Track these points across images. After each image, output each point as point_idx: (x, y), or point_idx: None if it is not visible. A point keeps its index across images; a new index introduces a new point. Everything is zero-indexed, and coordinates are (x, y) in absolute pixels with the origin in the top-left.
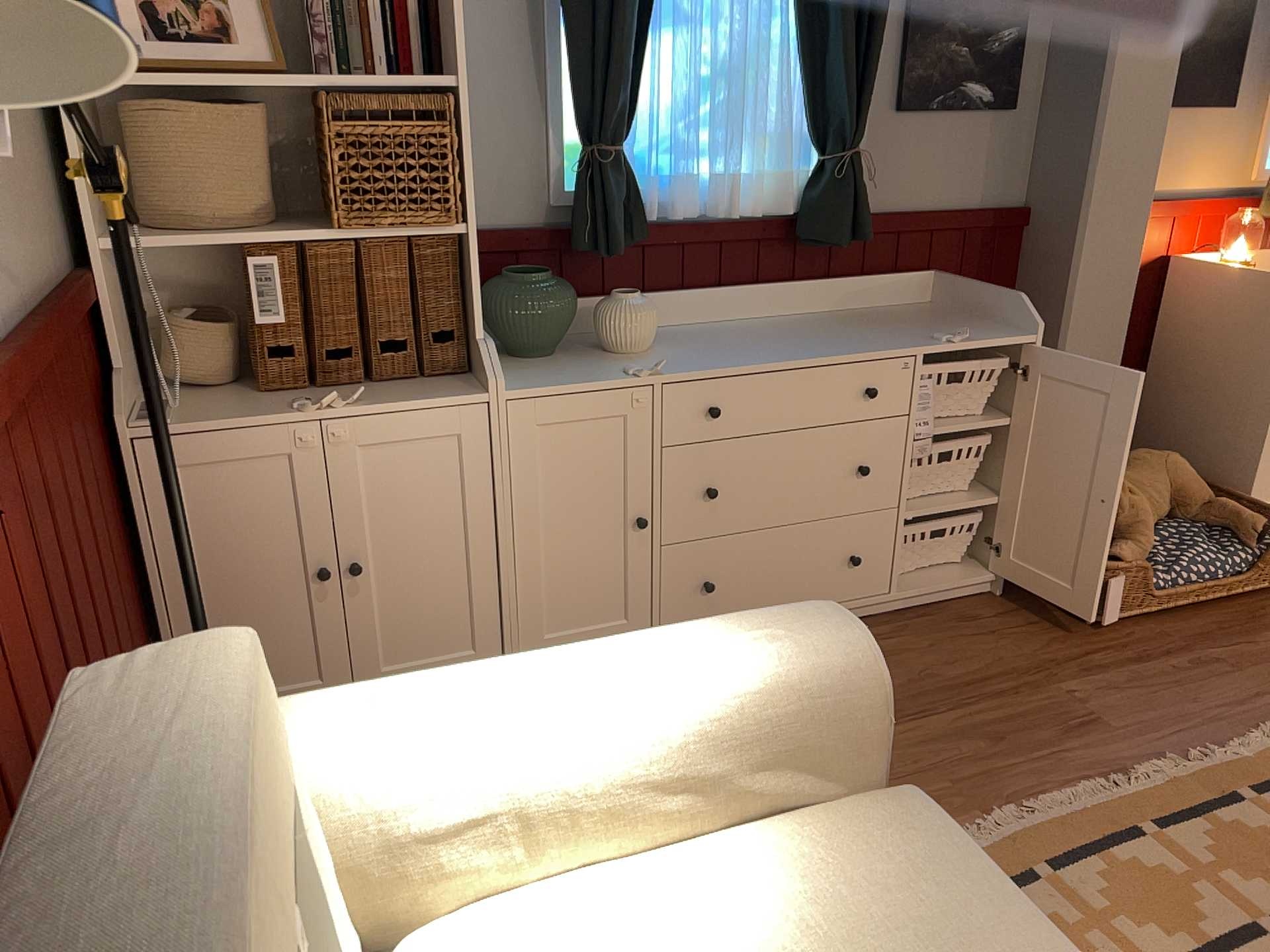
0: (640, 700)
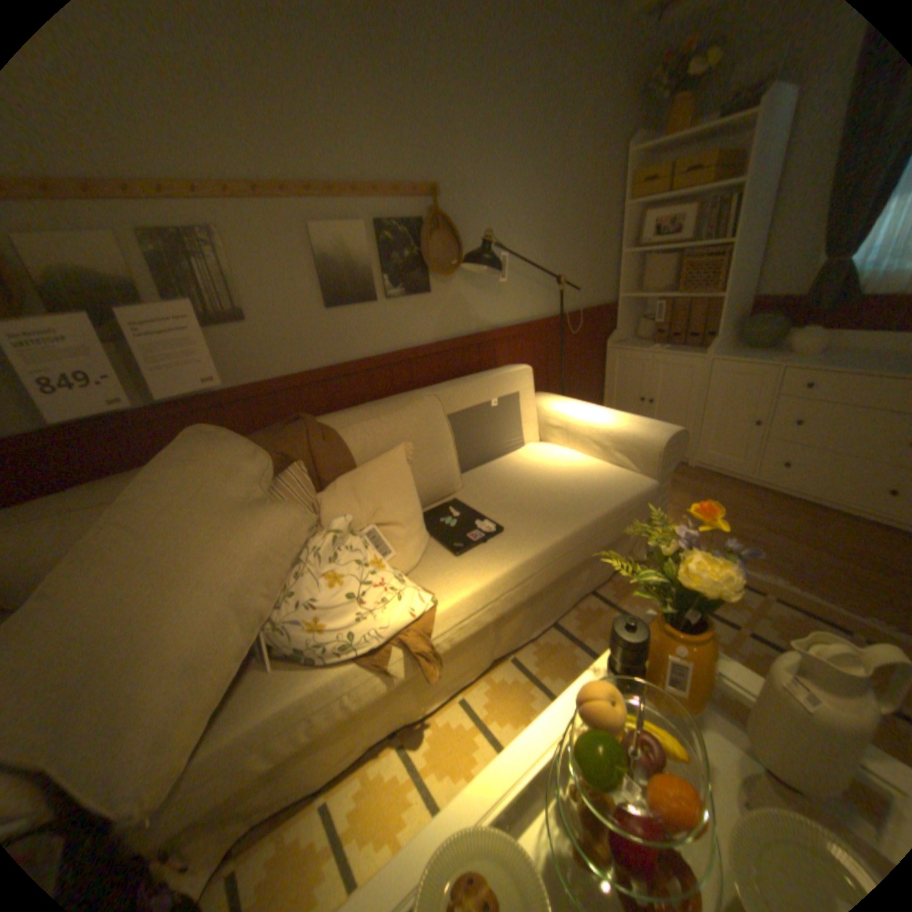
0: (603, 421)
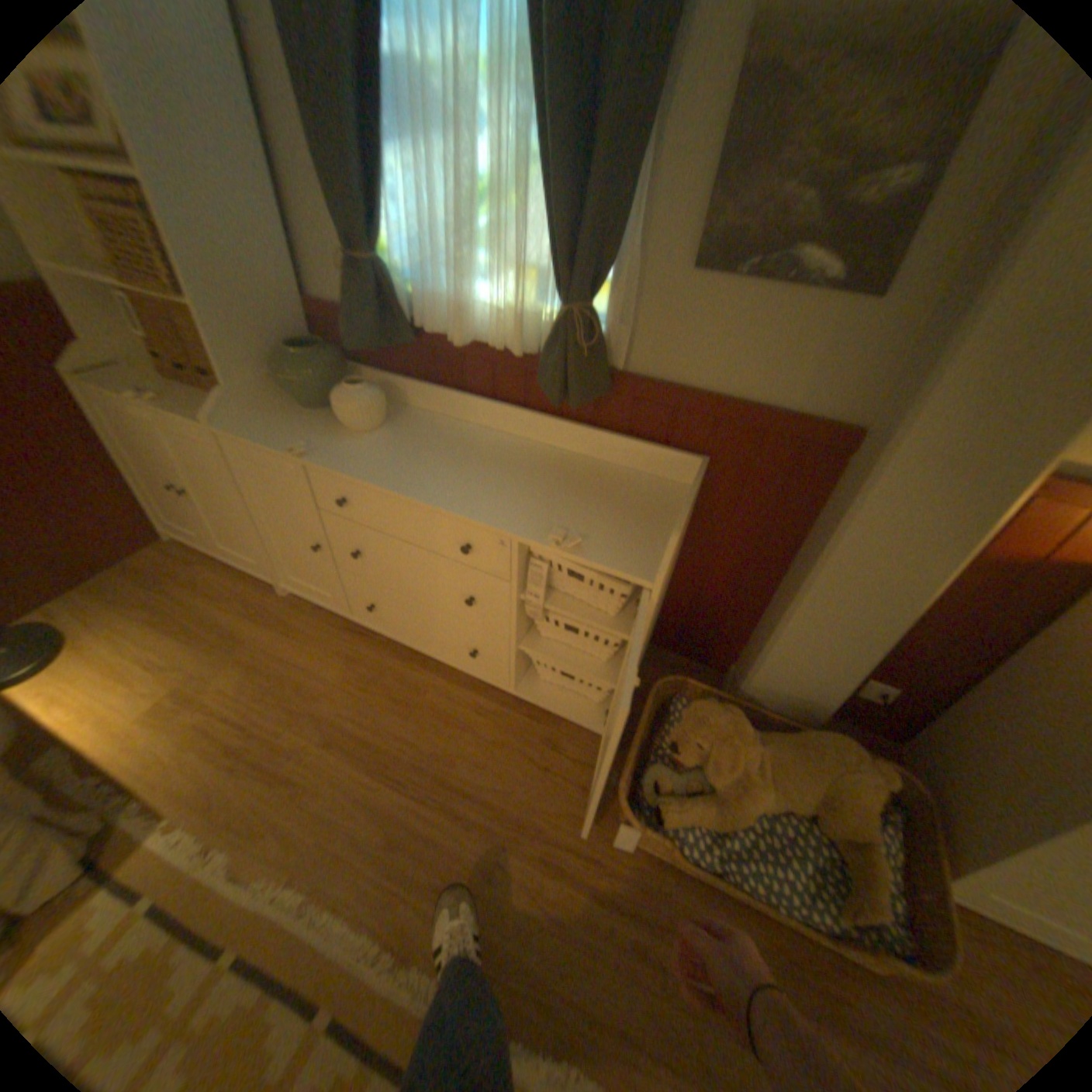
0: None
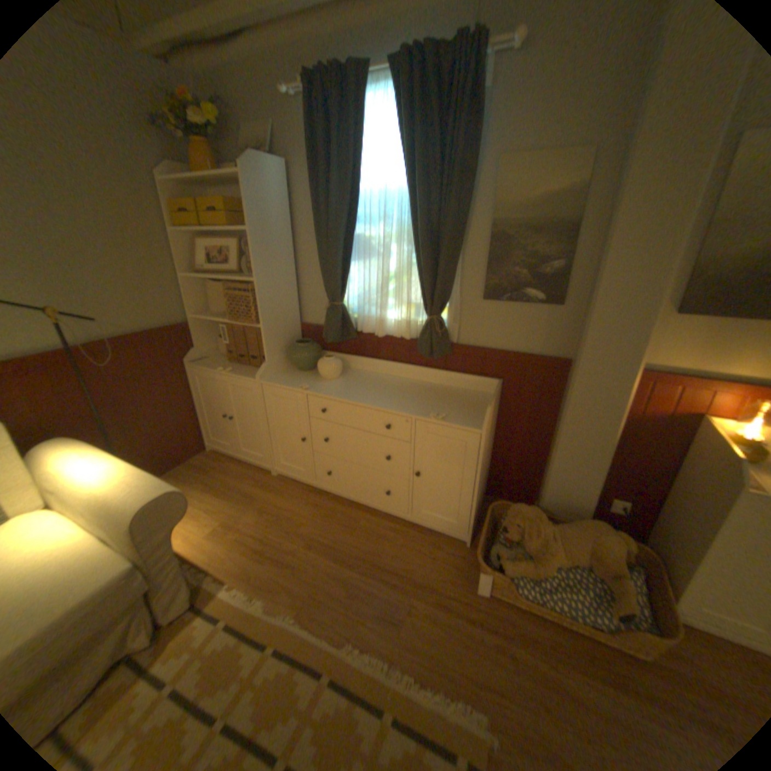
0: (88, 486)
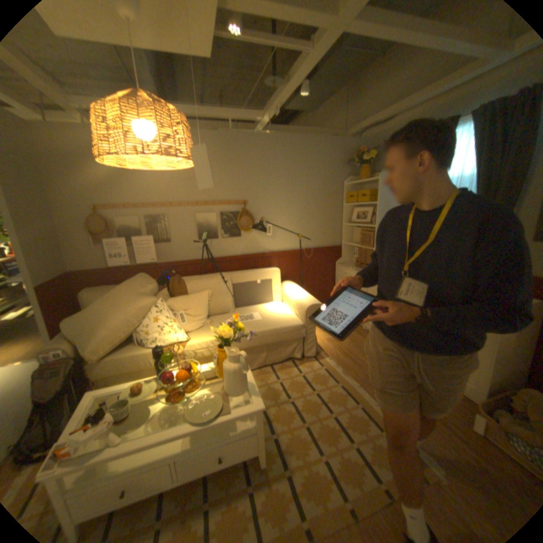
0: (296, 295)
